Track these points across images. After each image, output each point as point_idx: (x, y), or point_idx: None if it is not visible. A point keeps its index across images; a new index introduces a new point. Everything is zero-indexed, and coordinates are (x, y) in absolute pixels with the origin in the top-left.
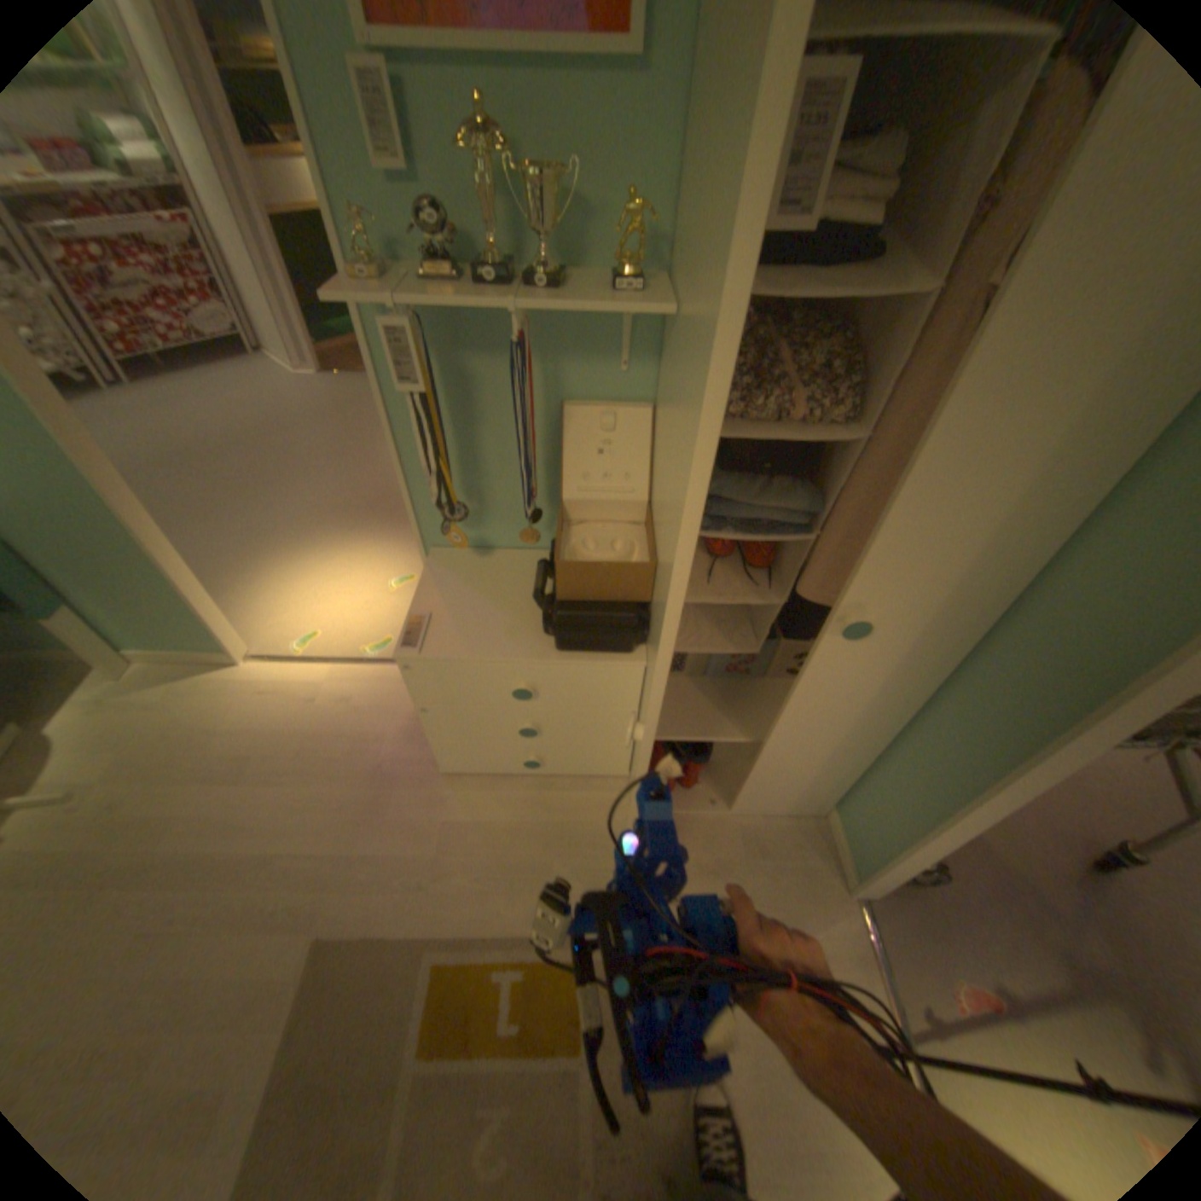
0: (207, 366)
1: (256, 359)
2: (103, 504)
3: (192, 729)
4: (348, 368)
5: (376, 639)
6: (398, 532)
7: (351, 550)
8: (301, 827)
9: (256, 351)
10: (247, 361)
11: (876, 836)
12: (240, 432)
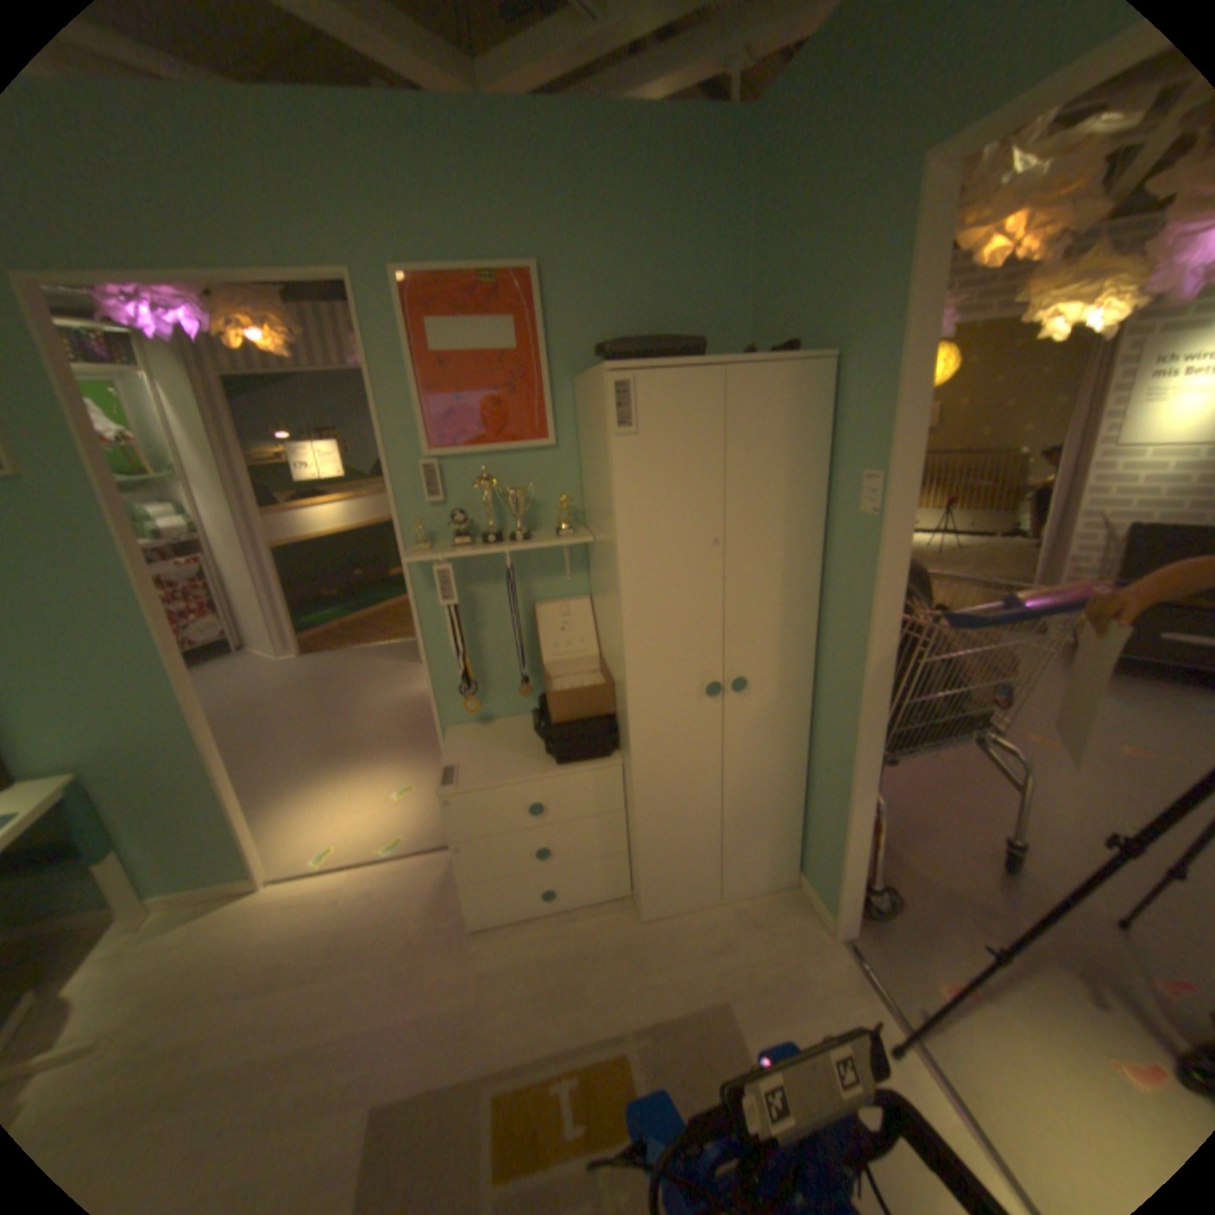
0: (195, 668)
1: (240, 656)
2: (189, 739)
3: (220, 956)
4: (325, 648)
5: (386, 843)
6: (392, 758)
7: (352, 780)
8: (342, 1014)
9: (239, 650)
10: (232, 659)
11: (829, 870)
12: (233, 711)
